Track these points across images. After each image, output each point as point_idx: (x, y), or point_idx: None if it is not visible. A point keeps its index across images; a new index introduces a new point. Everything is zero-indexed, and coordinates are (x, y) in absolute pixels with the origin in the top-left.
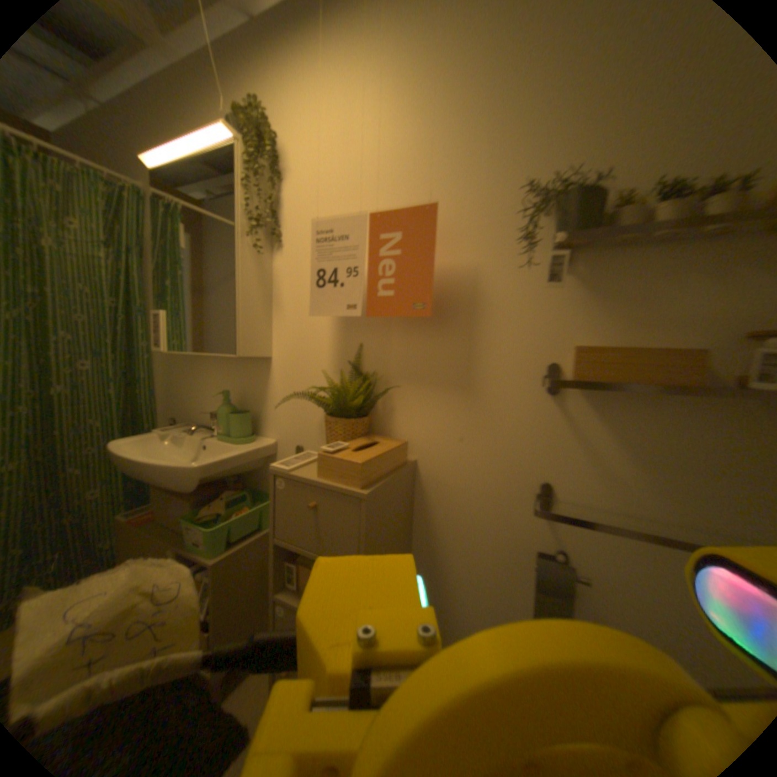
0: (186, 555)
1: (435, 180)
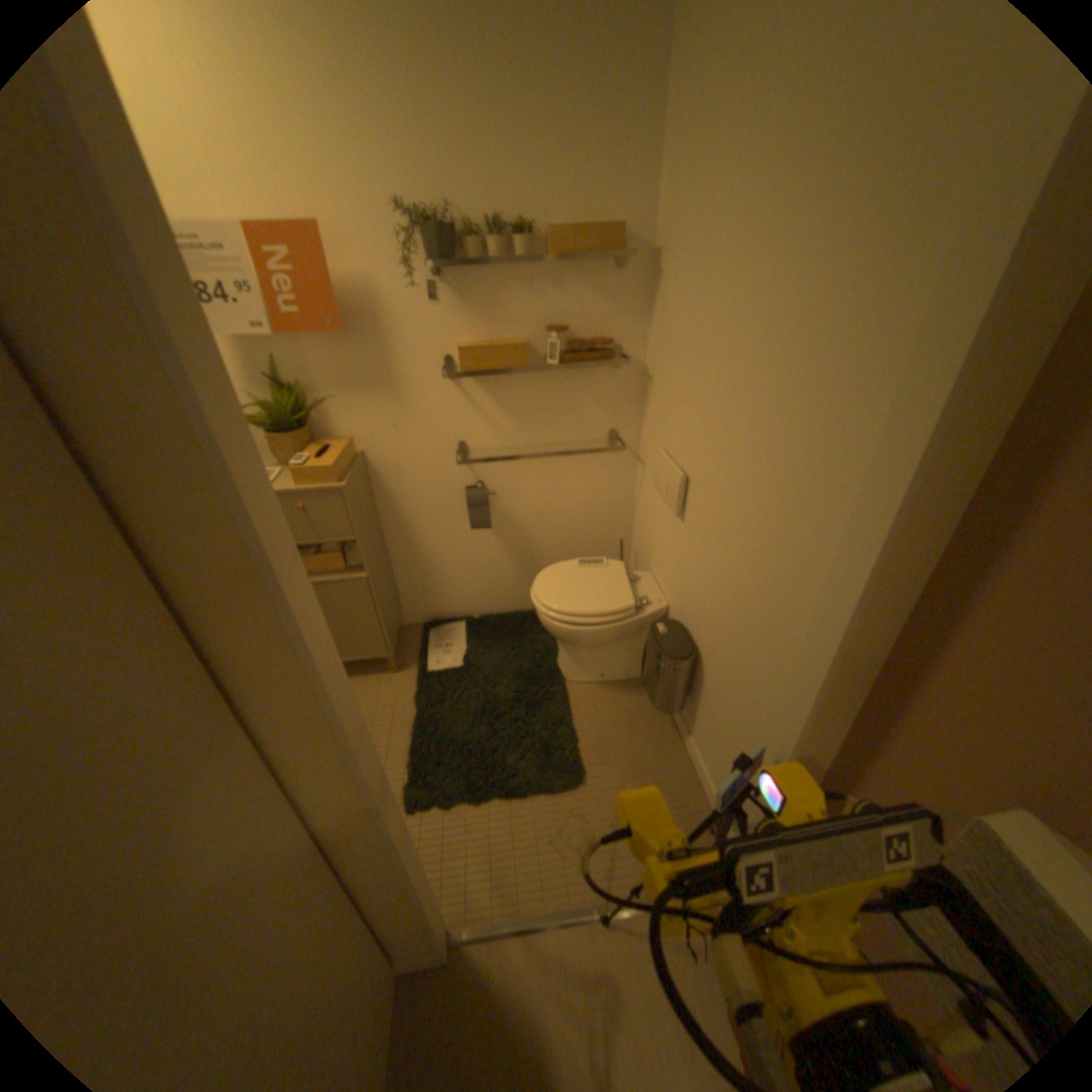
0: None
1: (298, 176)
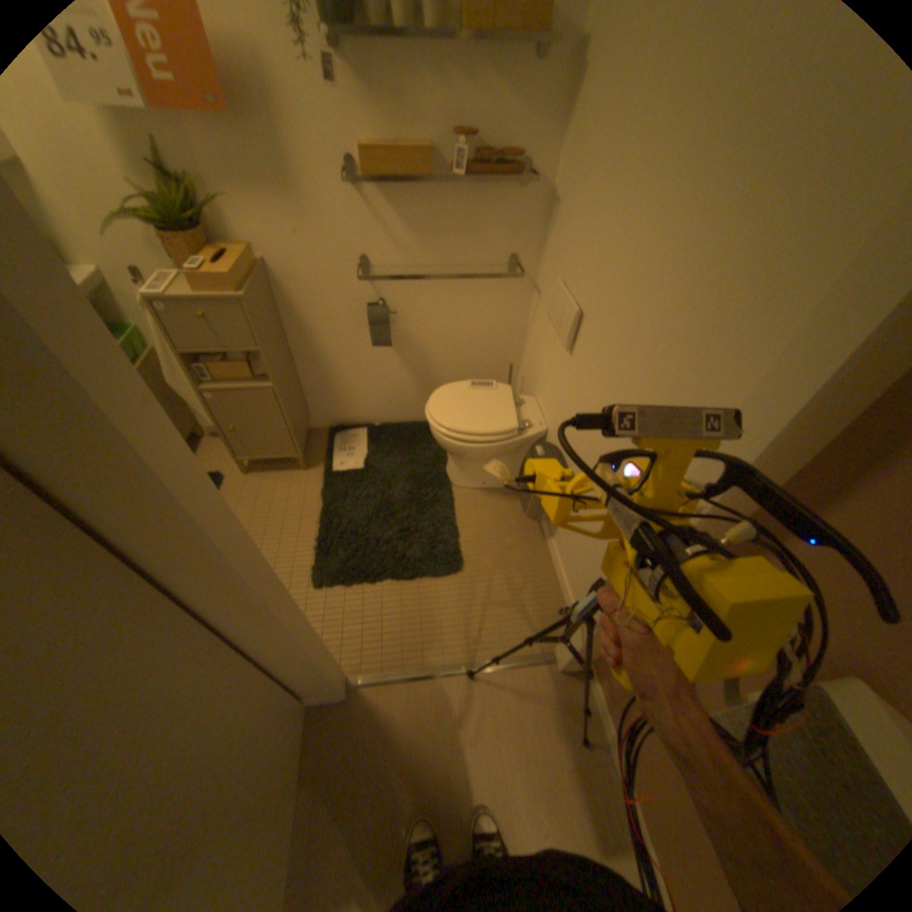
0: None
1: None
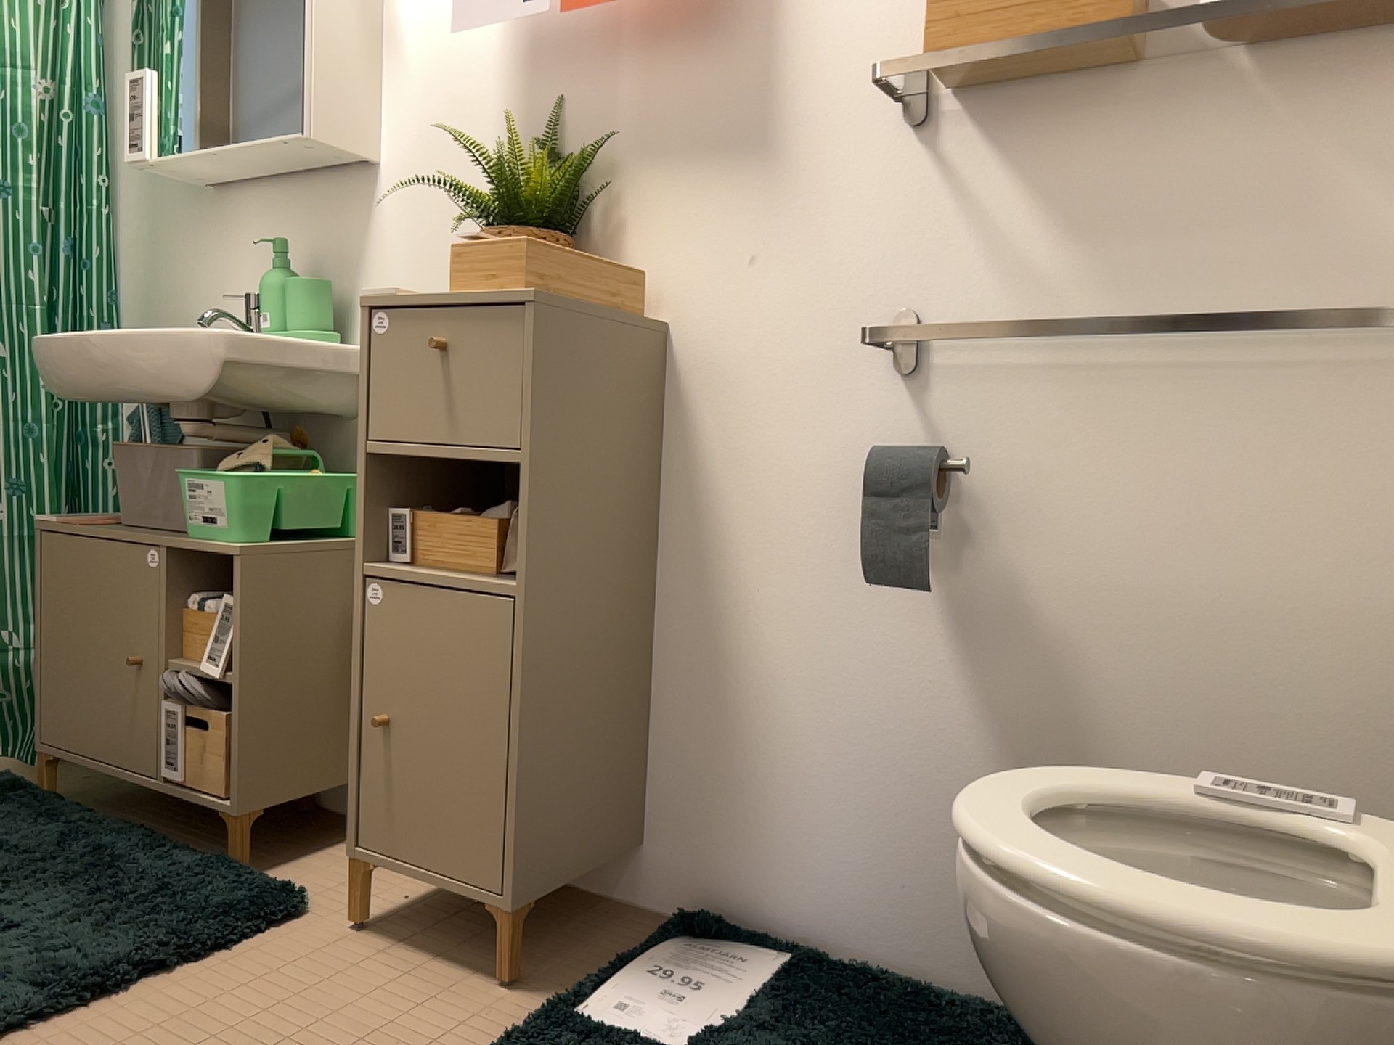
0: (202, 541)
1: None
